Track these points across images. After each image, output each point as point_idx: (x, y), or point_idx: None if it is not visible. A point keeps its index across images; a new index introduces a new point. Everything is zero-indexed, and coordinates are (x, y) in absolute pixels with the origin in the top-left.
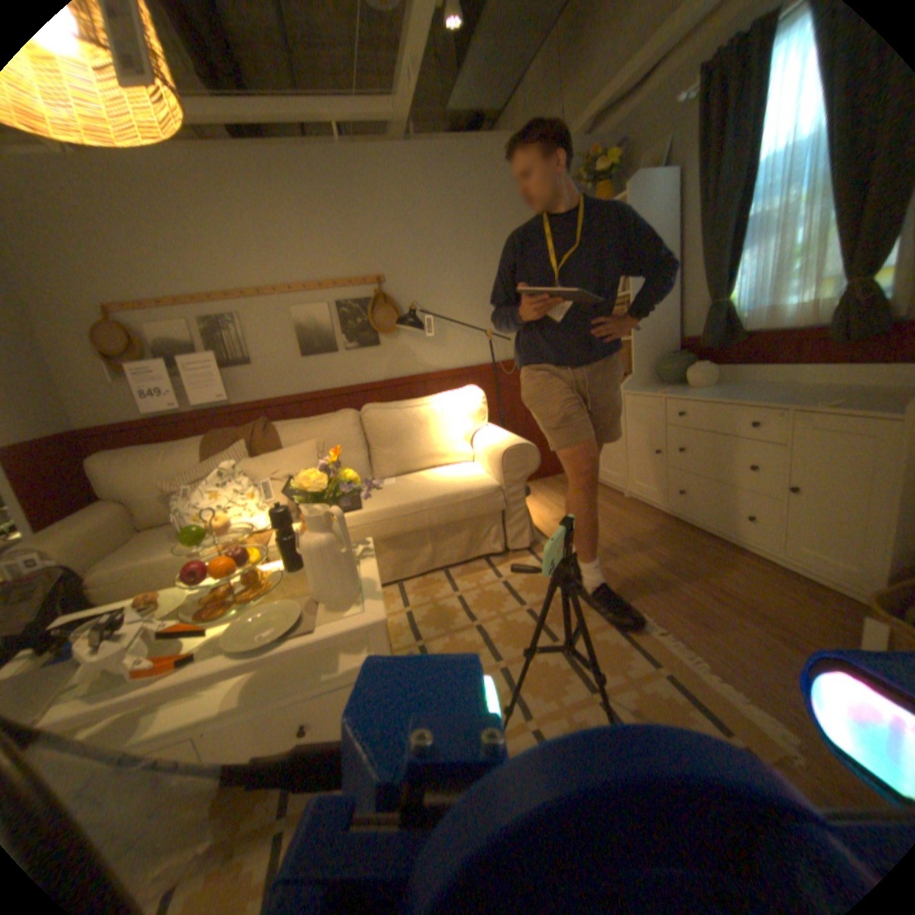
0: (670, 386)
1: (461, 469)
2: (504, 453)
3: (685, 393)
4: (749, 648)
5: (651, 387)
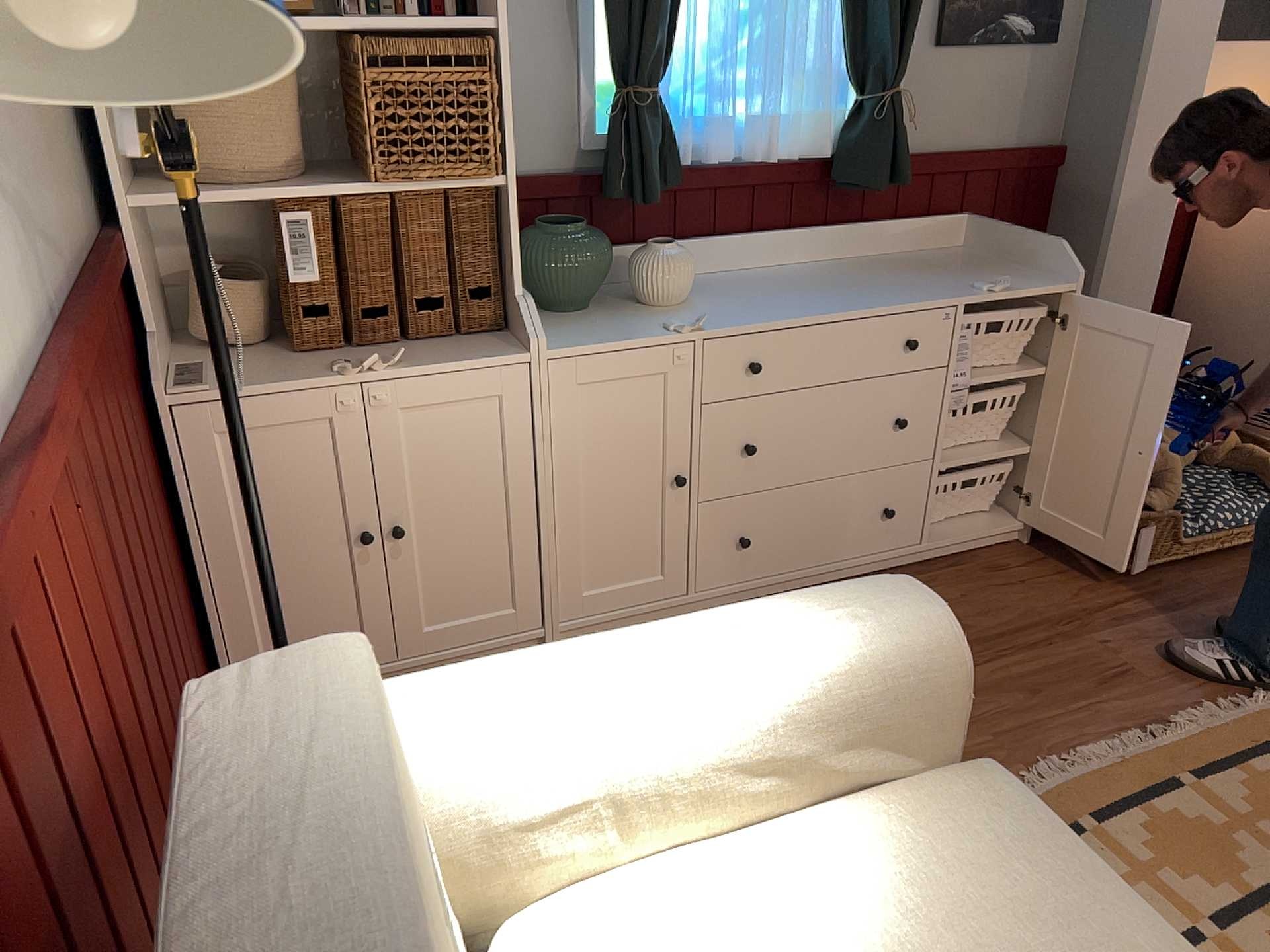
0: (594, 315)
1: (769, 900)
2: (948, 650)
3: (725, 319)
4: (1154, 654)
5: (560, 327)
